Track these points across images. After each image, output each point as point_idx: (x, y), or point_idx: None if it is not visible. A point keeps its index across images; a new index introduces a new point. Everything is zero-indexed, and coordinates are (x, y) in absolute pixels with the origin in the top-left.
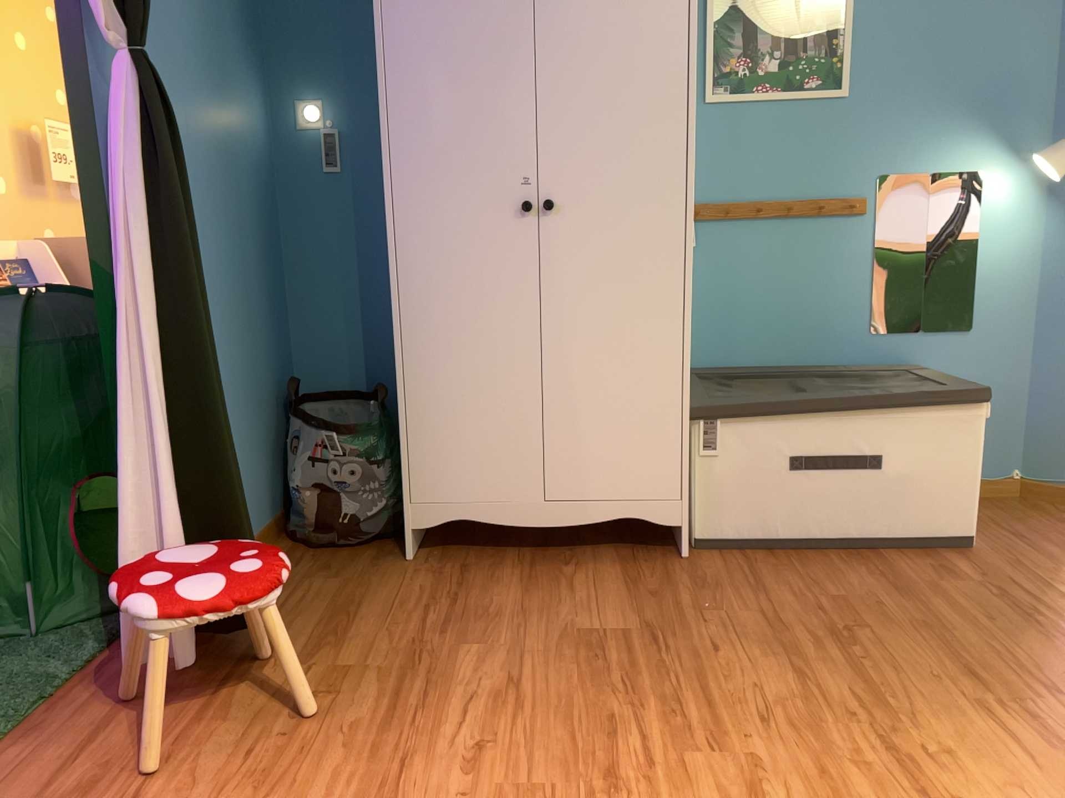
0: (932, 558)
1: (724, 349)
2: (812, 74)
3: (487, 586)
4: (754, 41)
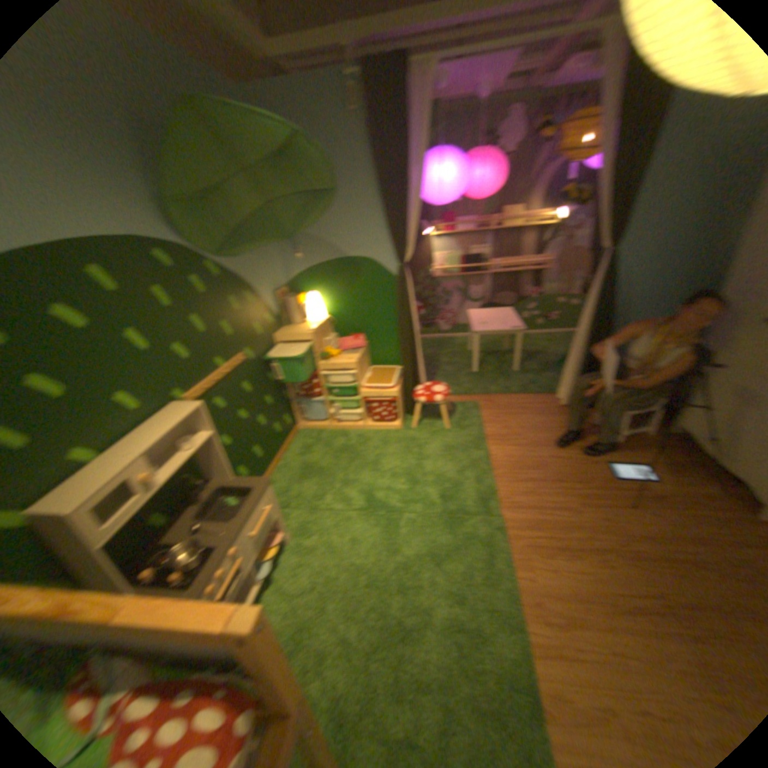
0: None
1: None
2: None
3: (664, 455)
4: None
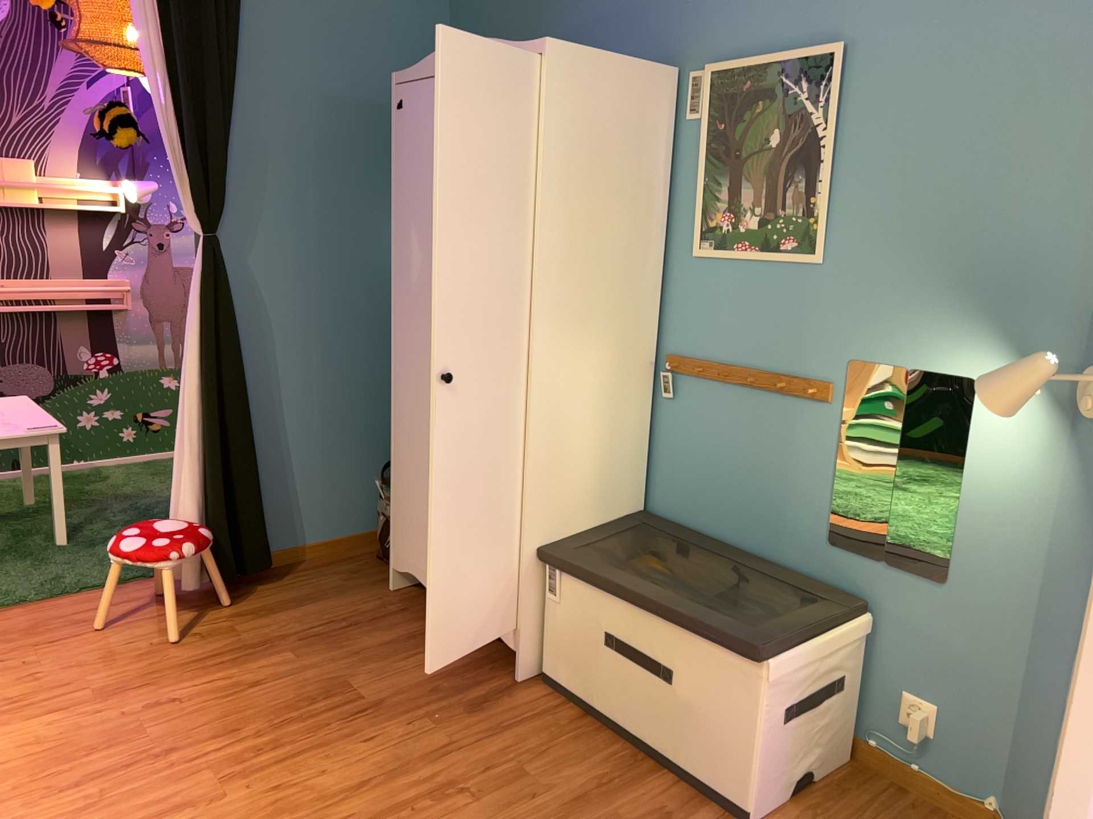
0: (685, 805)
1: (692, 509)
2: (787, 234)
3: (381, 629)
4: (737, 196)
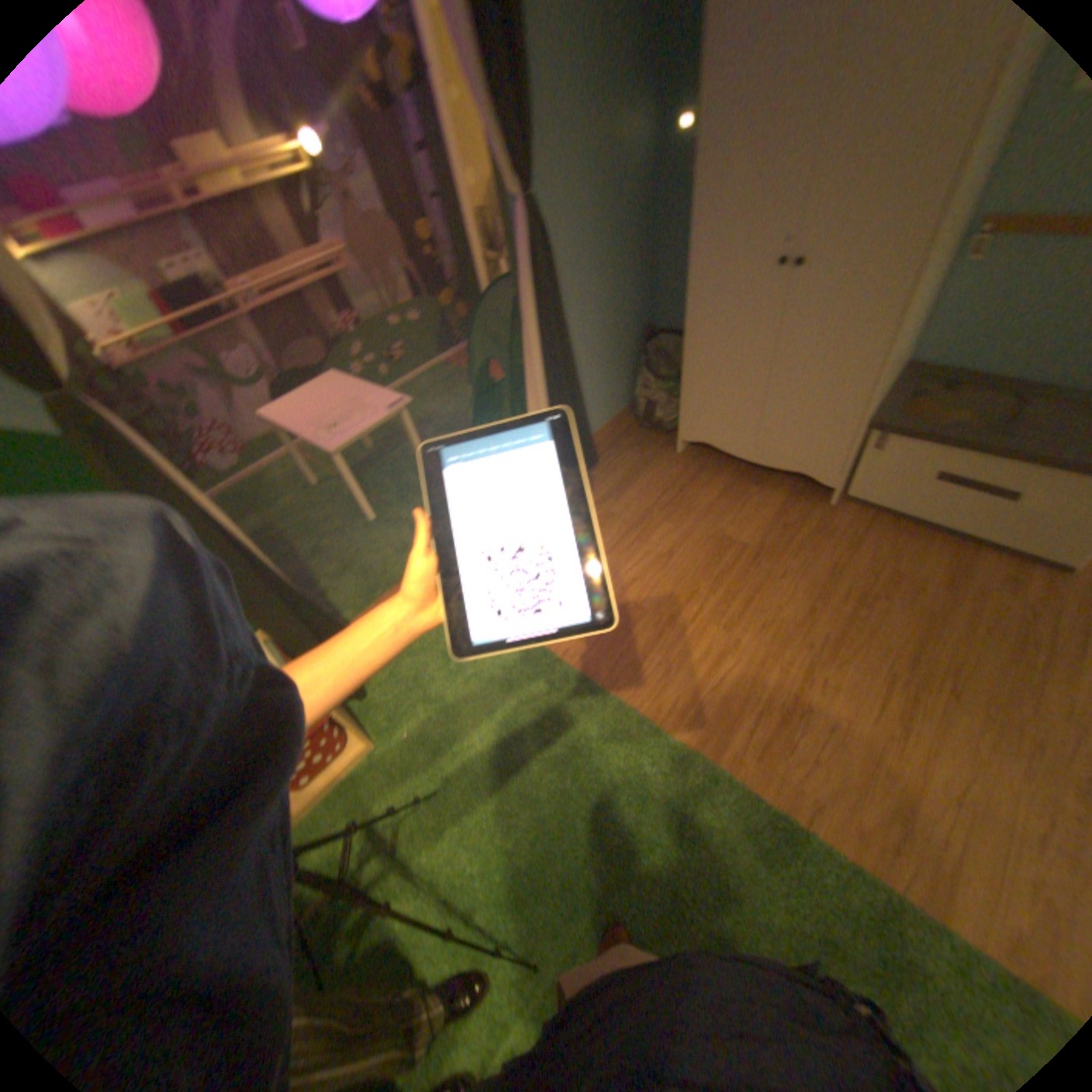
0: (1017, 568)
1: (966, 354)
2: None
3: (702, 486)
4: None
